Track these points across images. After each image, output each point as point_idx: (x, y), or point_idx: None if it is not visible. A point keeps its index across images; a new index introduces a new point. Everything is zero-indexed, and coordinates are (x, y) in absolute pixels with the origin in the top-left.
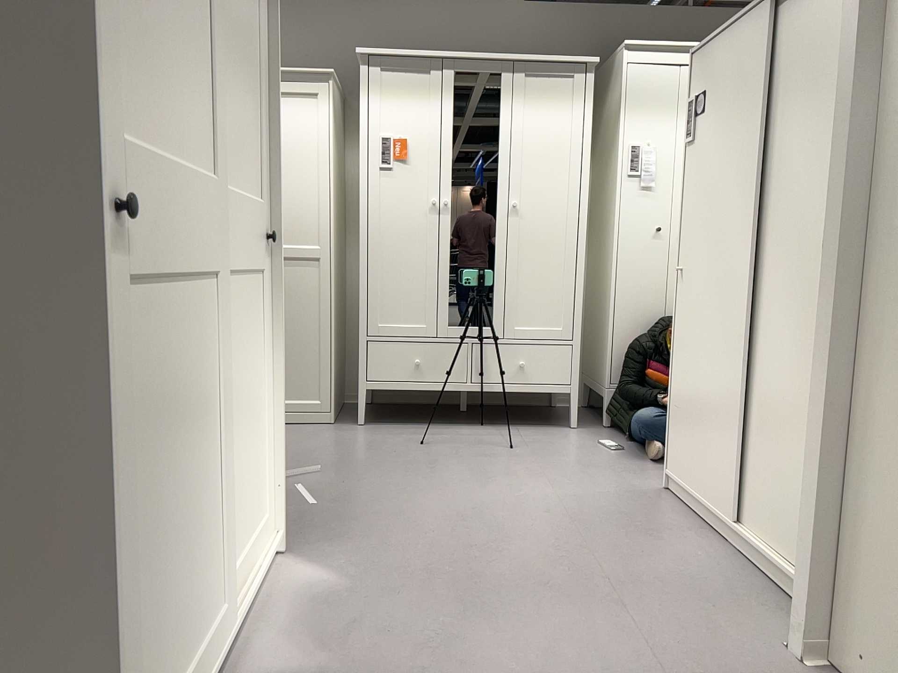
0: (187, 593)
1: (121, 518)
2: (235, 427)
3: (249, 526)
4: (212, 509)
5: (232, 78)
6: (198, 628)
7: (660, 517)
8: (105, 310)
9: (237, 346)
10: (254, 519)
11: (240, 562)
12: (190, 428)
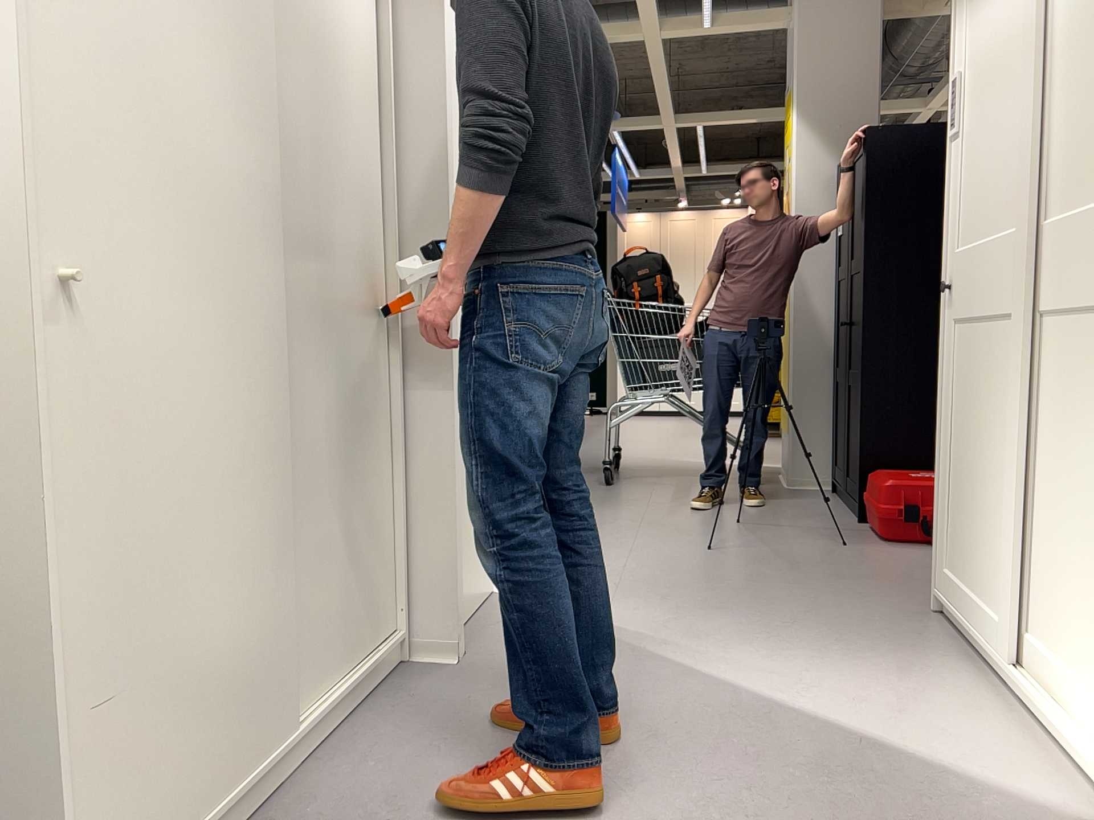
0: (973, 542)
1: (946, 436)
2: (1062, 497)
3: (1079, 659)
4: (997, 516)
5: (1088, 66)
6: (978, 585)
7: None
8: (945, 333)
9: (1075, 401)
10: (1091, 669)
11: (1052, 663)
12: (984, 429)
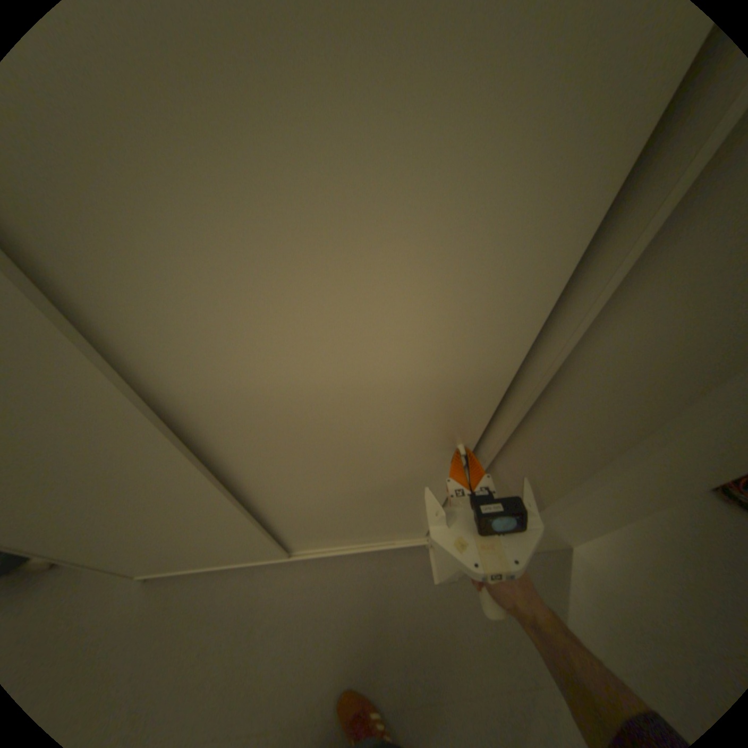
0: None
1: None
2: None
3: None
4: None
5: None
6: None
7: (209, 613)
8: None
9: None
10: None
11: None
12: None
